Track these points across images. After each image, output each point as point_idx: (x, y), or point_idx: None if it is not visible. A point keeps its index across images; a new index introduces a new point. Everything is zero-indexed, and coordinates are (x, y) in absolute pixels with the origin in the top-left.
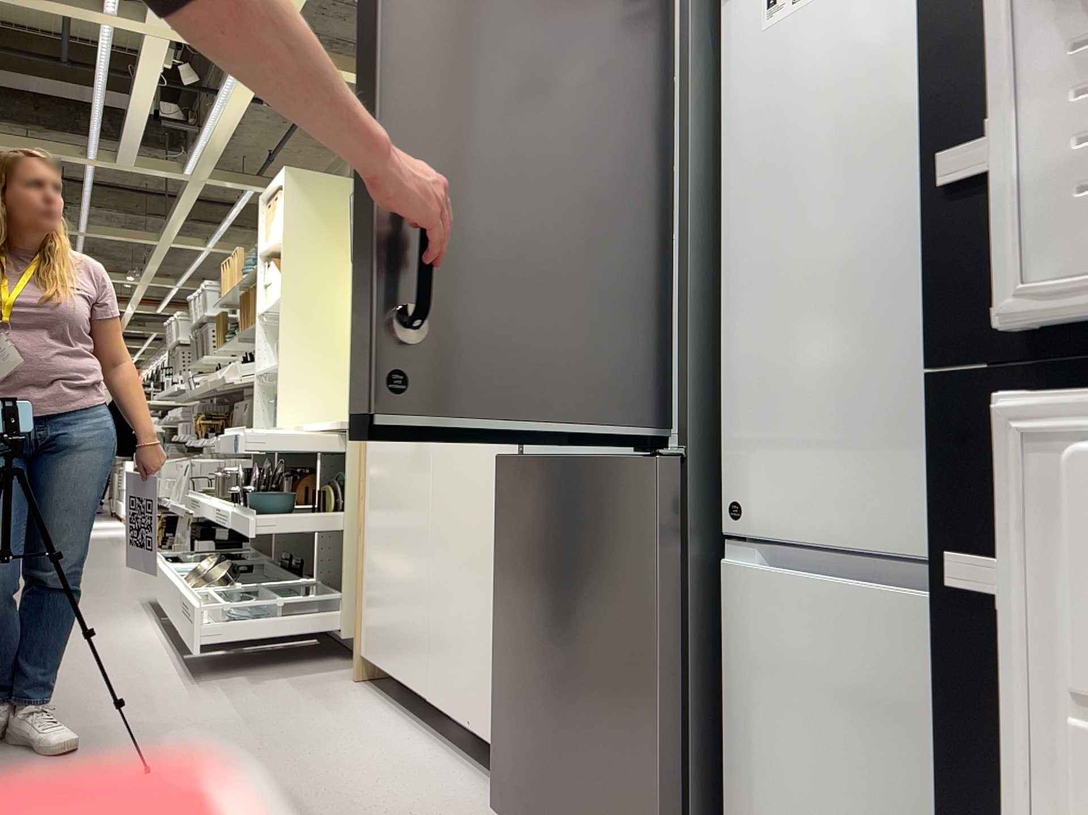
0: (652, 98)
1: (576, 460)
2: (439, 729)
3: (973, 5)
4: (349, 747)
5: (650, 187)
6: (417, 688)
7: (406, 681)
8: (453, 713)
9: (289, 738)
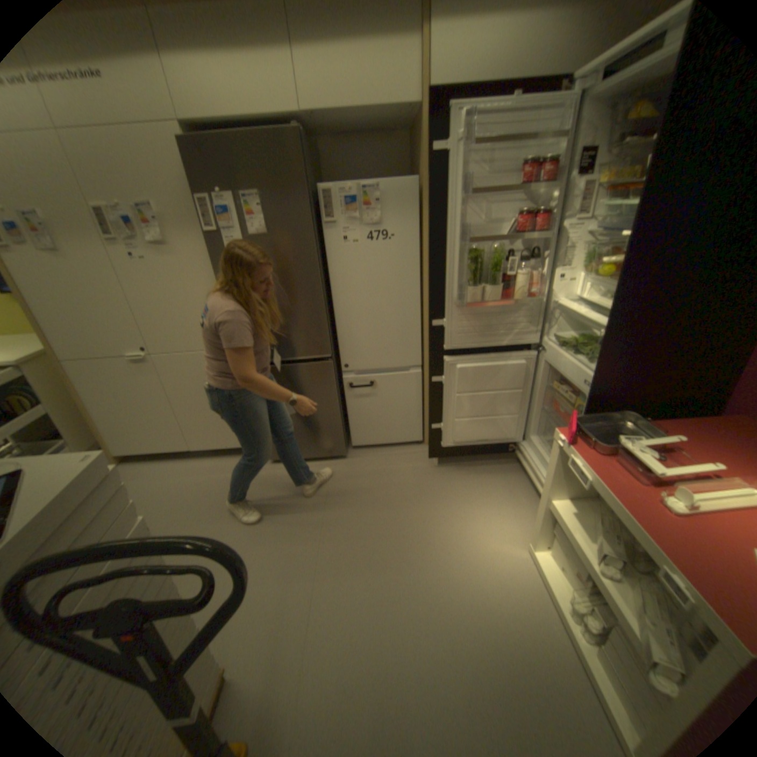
0: (314, 263)
1: (285, 362)
2: (194, 456)
3: (435, 298)
4: (177, 481)
5: (317, 290)
6: (179, 450)
7: (168, 450)
8: (213, 447)
9: (144, 497)
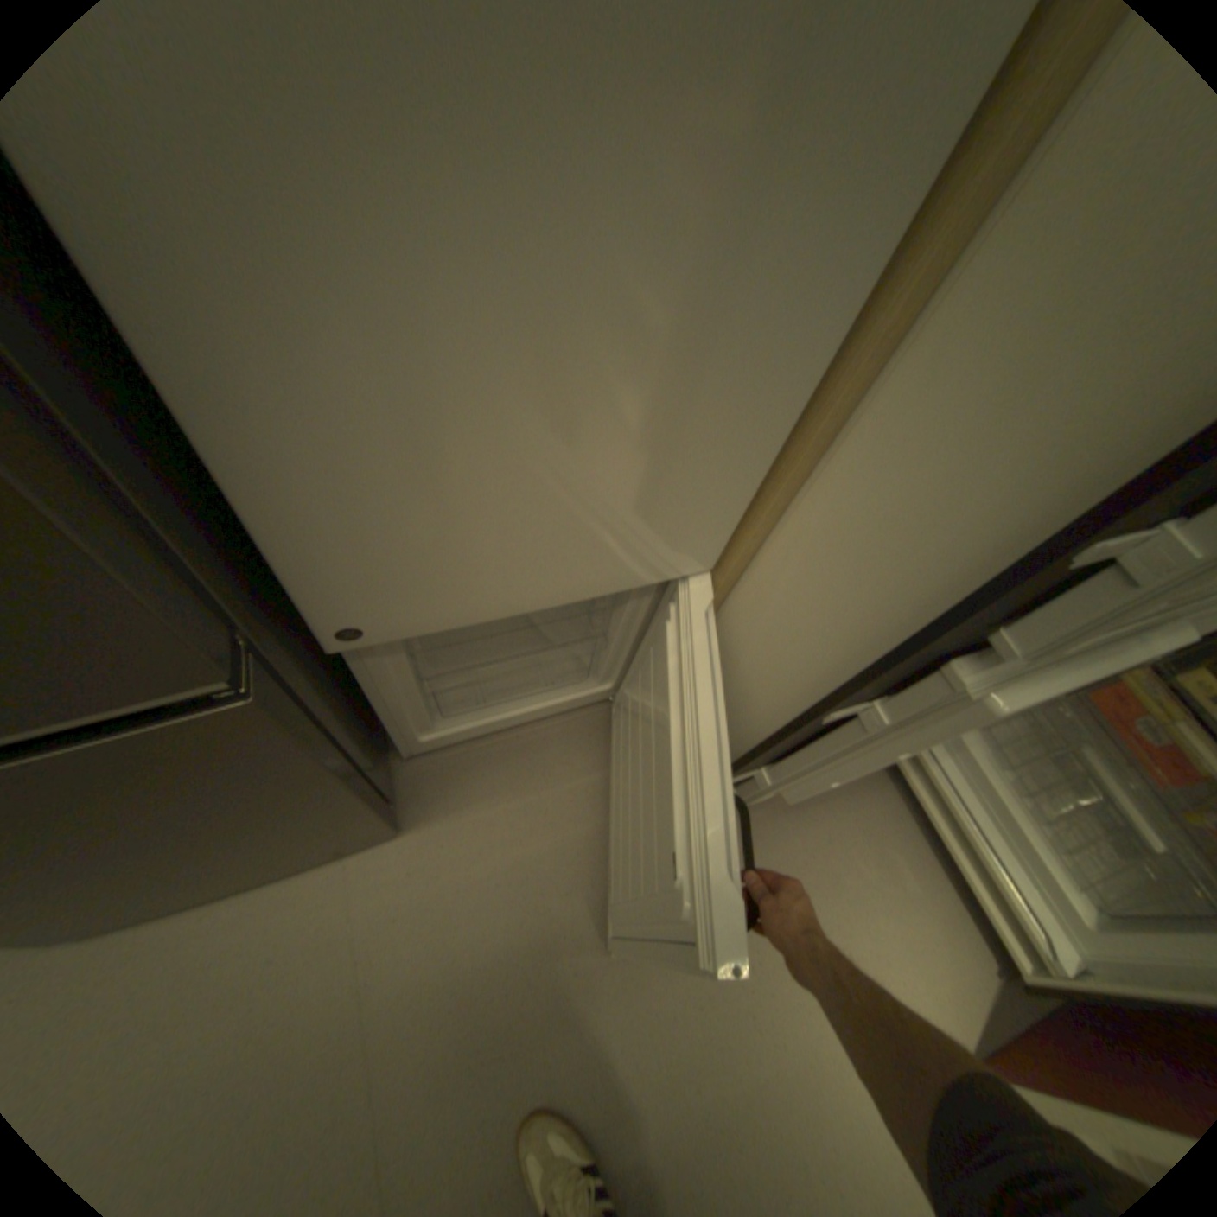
0: None
1: None
2: None
3: None
4: None
5: None
6: None
7: None
8: None
9: None
